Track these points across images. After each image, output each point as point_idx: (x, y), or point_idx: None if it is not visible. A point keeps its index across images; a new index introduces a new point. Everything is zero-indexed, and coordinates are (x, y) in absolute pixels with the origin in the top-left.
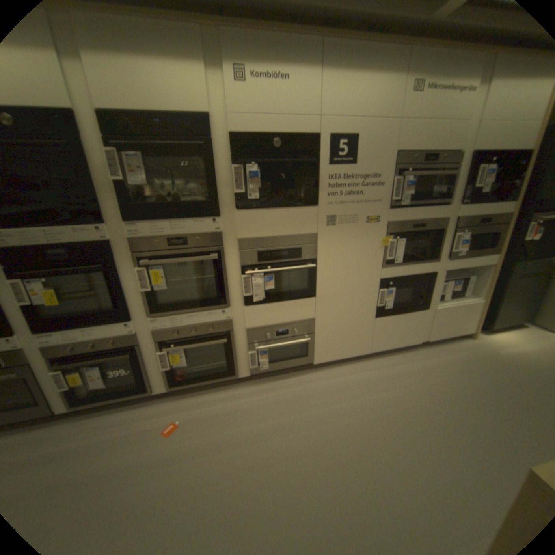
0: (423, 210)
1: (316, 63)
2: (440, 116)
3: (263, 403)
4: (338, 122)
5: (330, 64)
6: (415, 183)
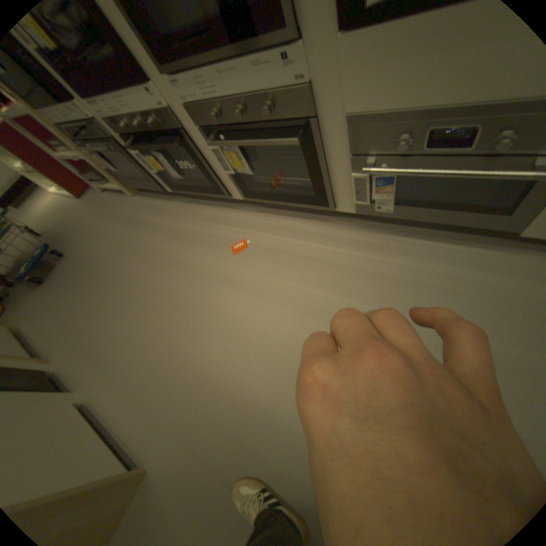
0: None
1: None
2: None
3: (358, 265)
4: None
5: None
6: None
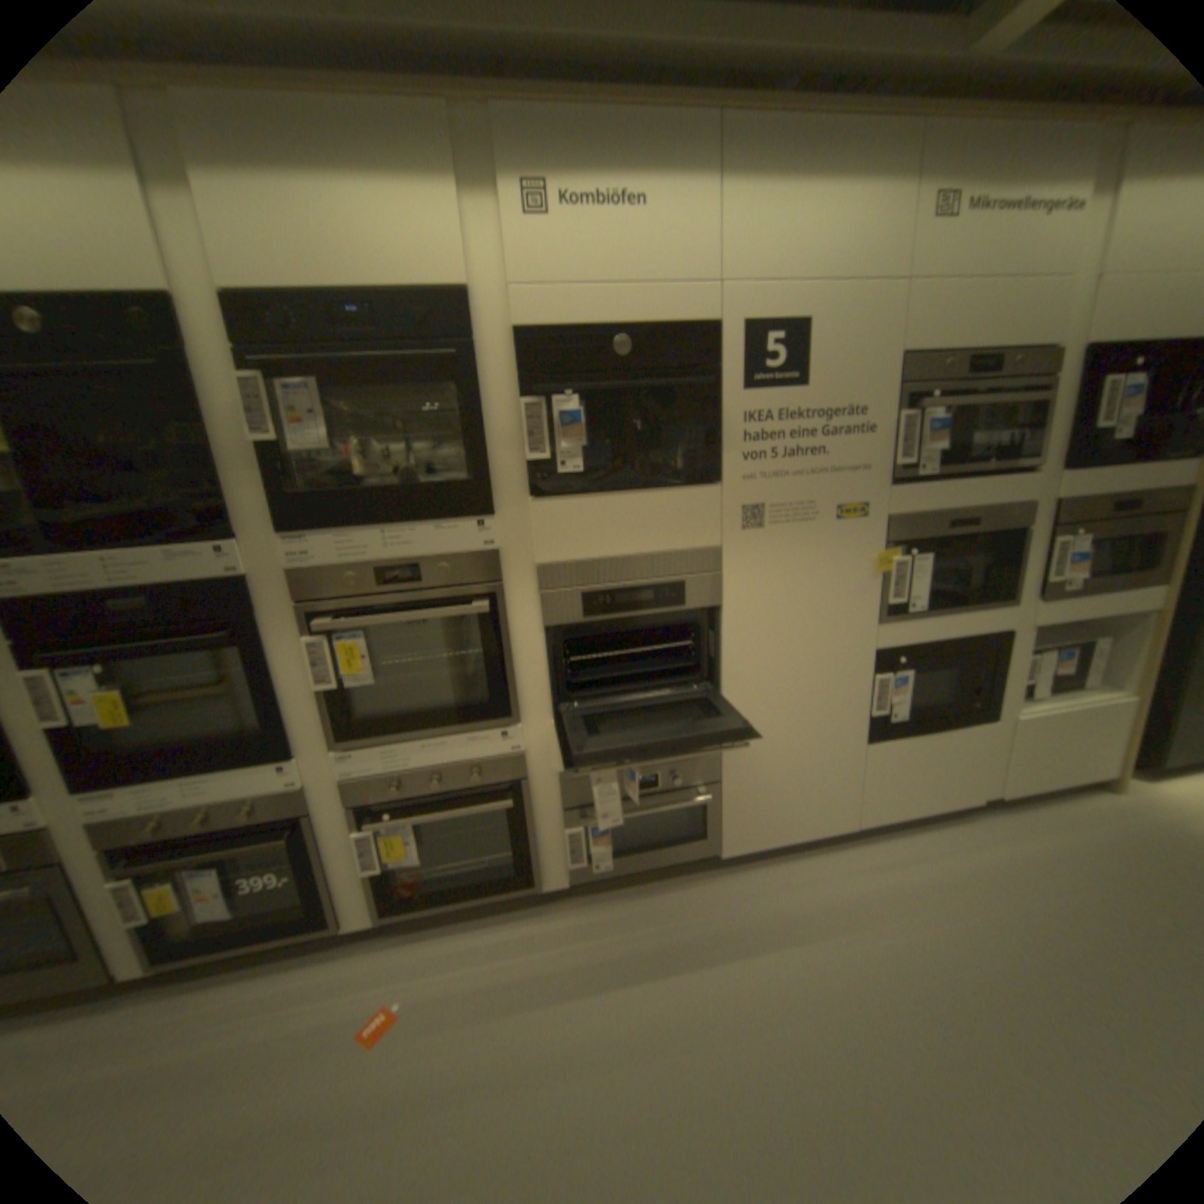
0: (973, 486)
1: (708, 167)
2: (1002, 269)
3: (601, 959)
4: (762, 293)
5: (740, 167)
6: (950, 425)
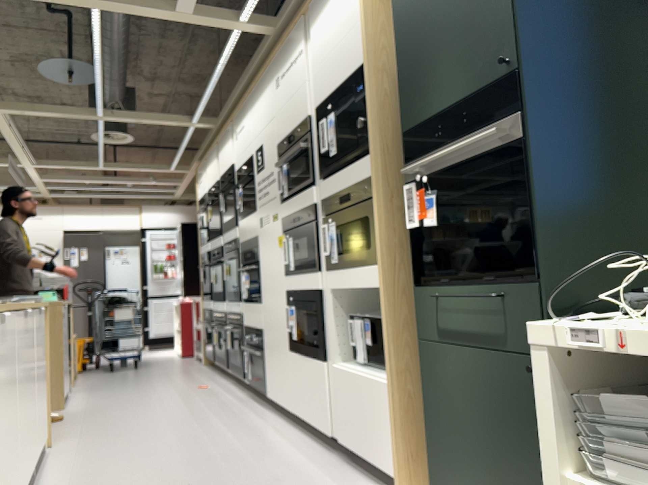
0: (296, 199)
1: (248, 110)
2: (290, 96)
3: (225, 401)
4: (256, 141)
5: (251, 106)
6: (285, 171)
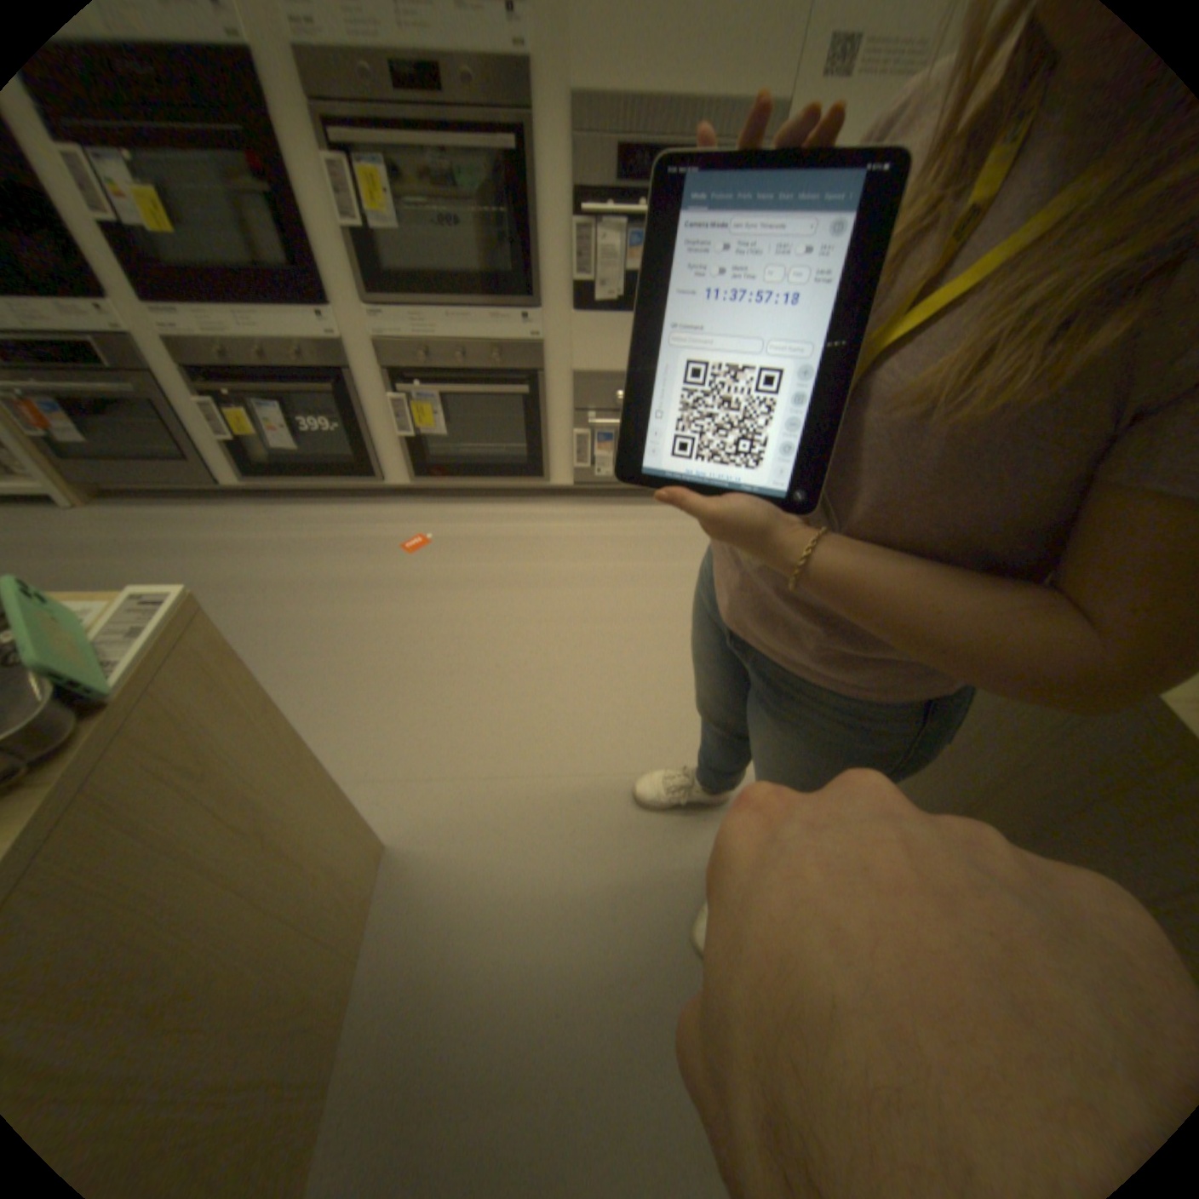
0: None
1: None
2: None
3: (591, 533)
4: None
5: None
6: None
